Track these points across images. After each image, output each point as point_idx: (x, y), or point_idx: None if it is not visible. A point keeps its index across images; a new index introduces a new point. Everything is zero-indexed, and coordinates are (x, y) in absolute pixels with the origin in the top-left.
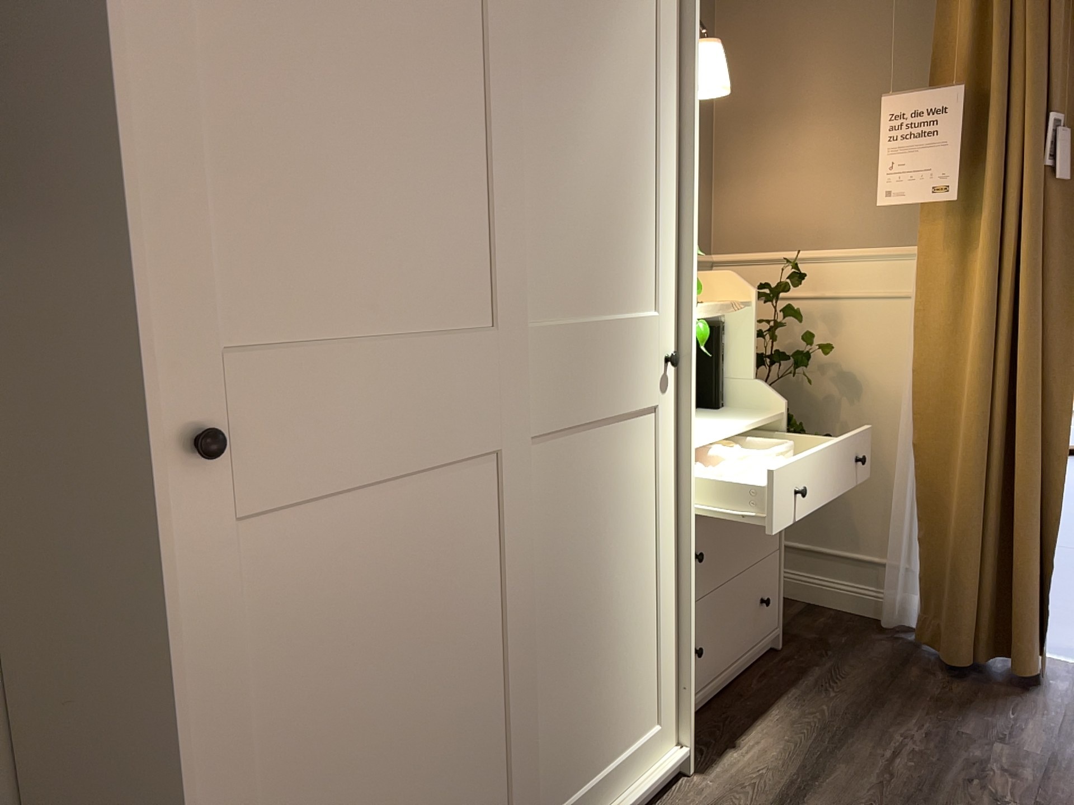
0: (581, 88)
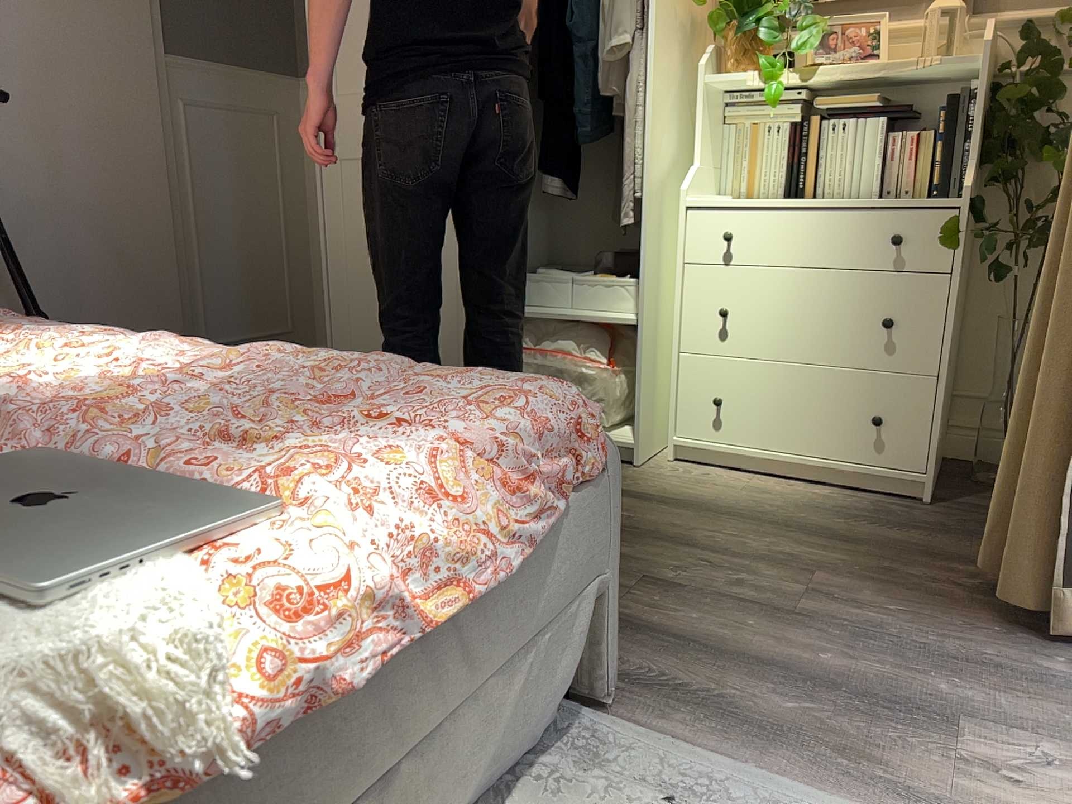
0: None
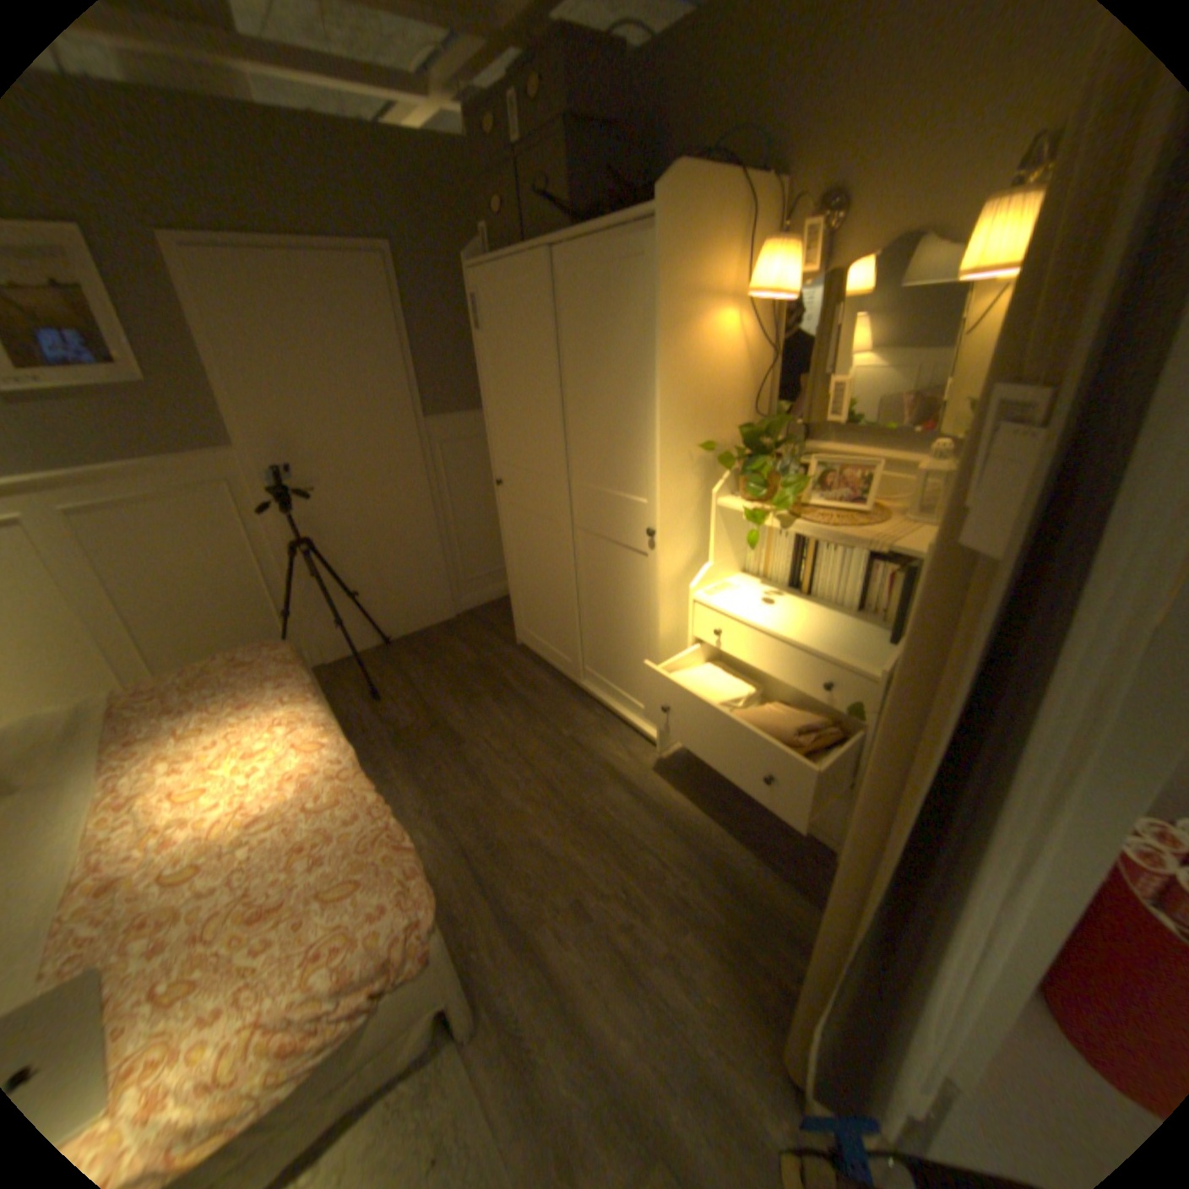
0: (595, 376)
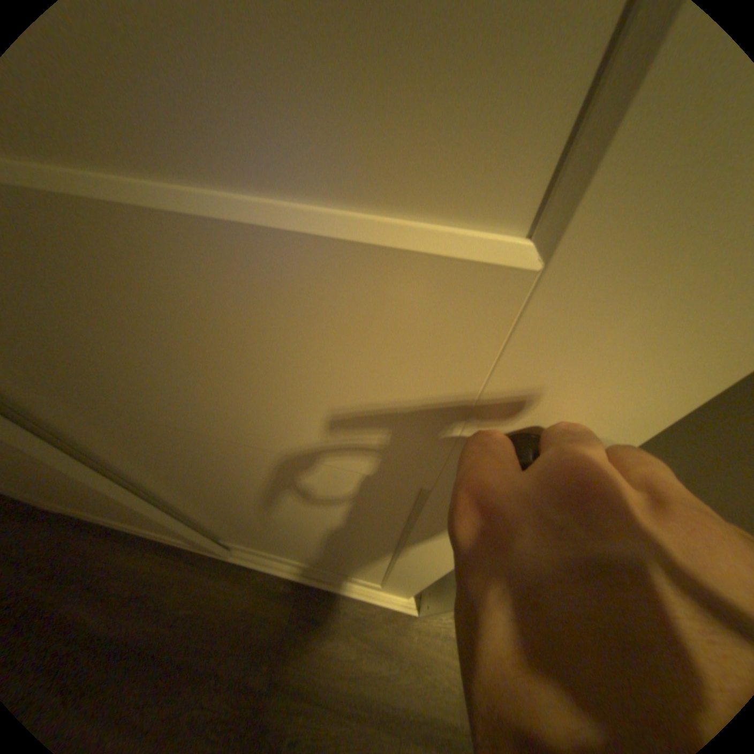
0: None
